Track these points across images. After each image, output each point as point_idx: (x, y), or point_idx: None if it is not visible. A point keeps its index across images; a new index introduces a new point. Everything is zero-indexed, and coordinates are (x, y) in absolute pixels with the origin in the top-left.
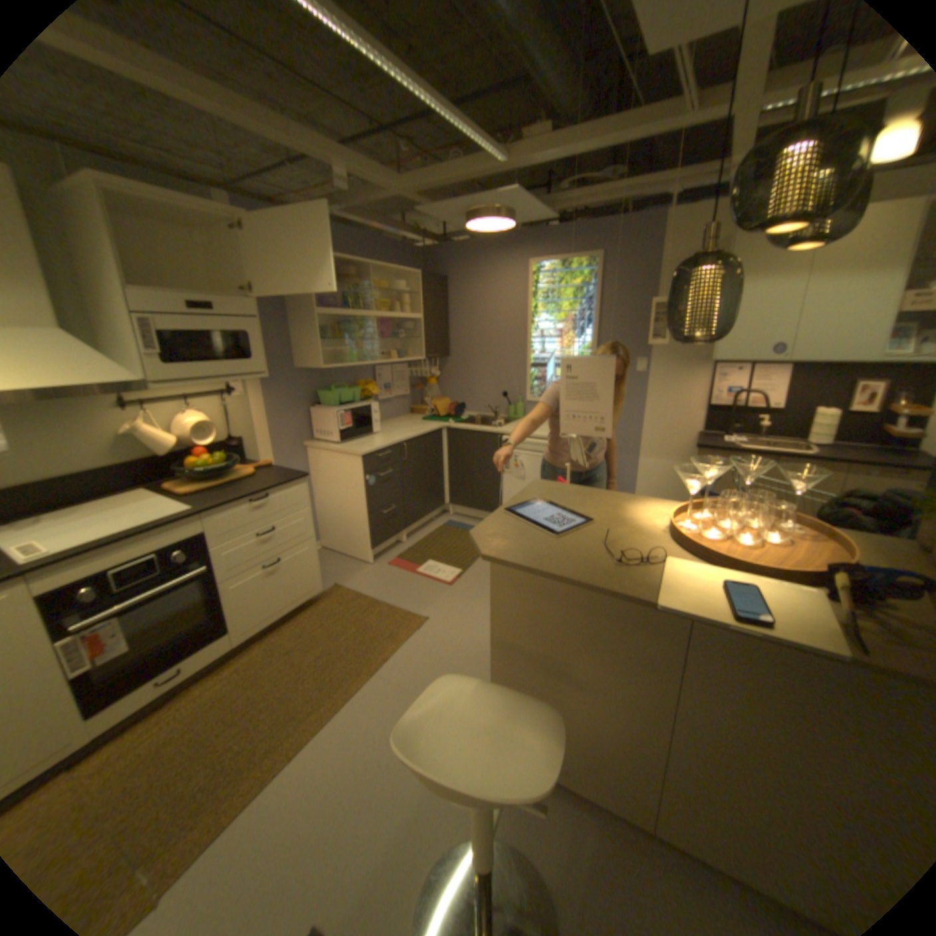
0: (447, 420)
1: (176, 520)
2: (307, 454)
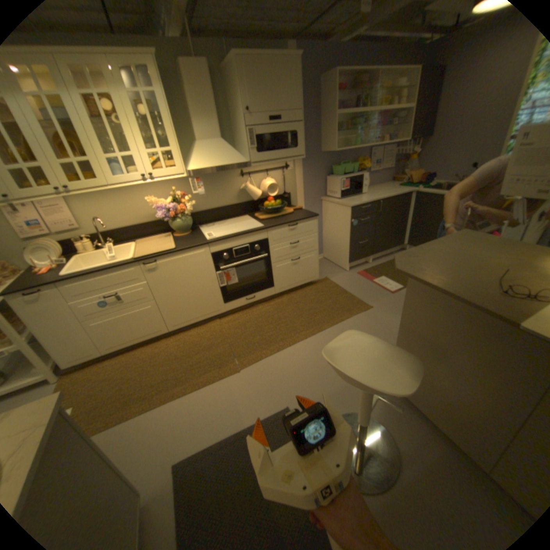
0: (419, 186)
1: (258, 230)
2: (322, 204)
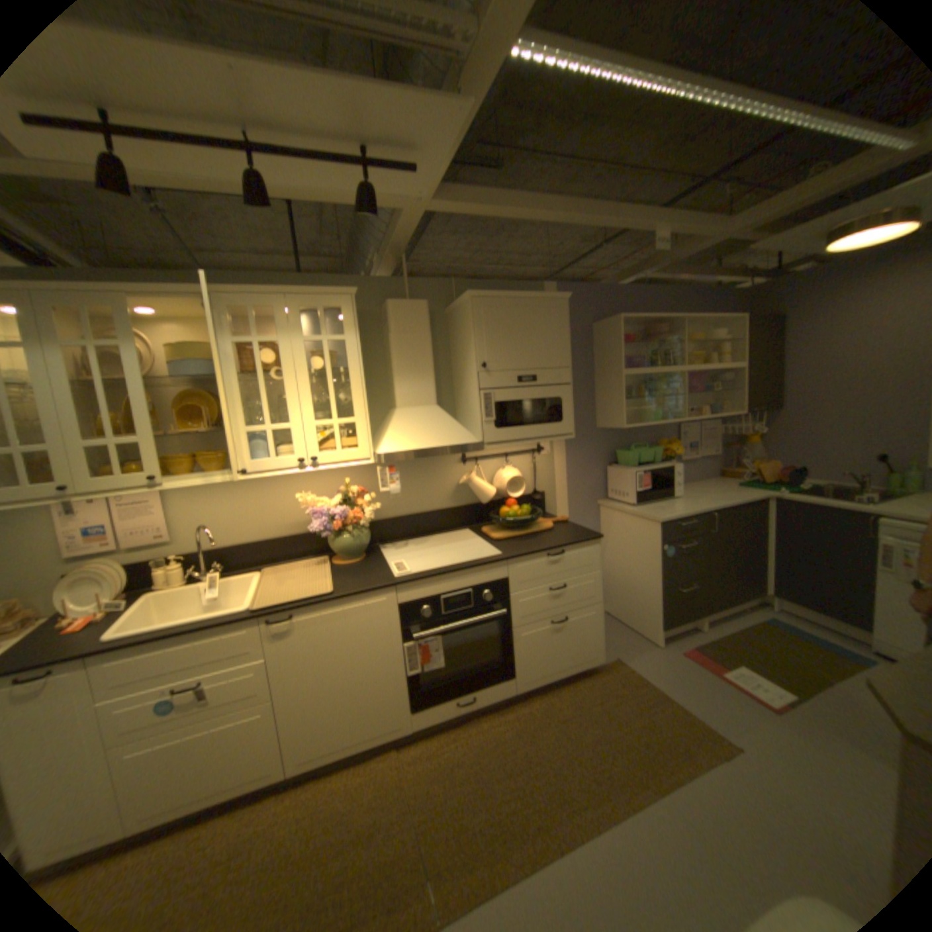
0: (778, 489)
1: (491, 563)
2: (600, 513)
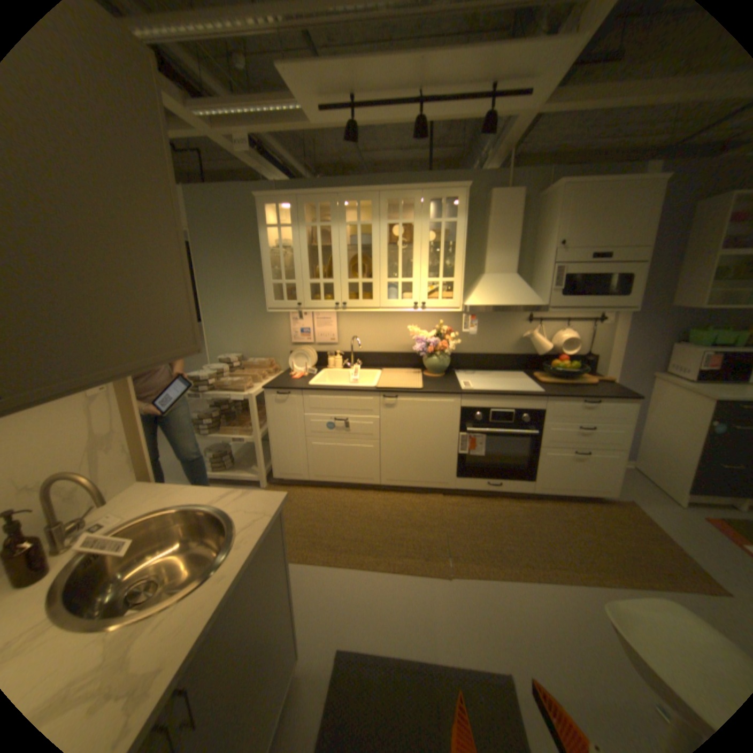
0: None
1: (534, 395)
2: (655, 384)
